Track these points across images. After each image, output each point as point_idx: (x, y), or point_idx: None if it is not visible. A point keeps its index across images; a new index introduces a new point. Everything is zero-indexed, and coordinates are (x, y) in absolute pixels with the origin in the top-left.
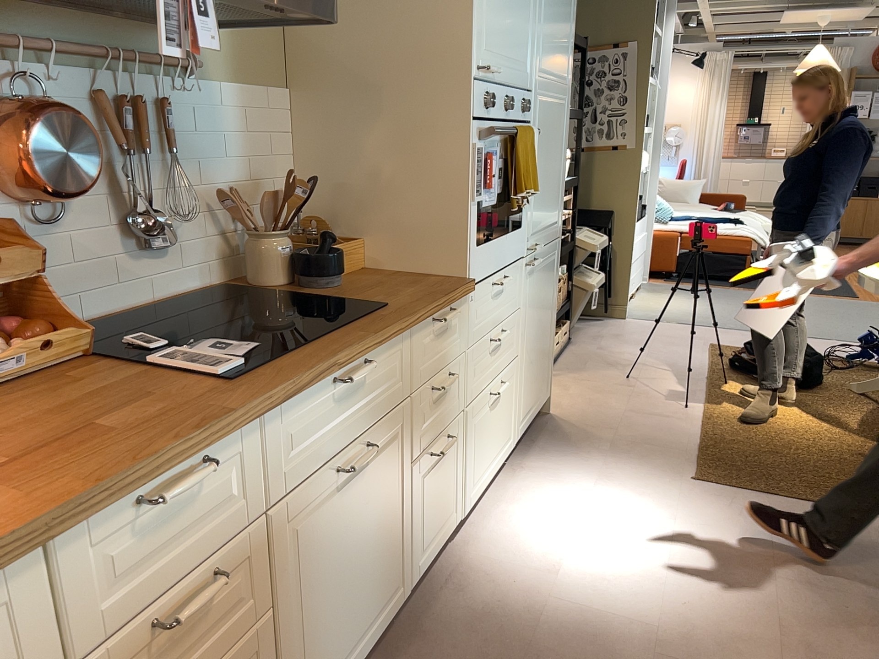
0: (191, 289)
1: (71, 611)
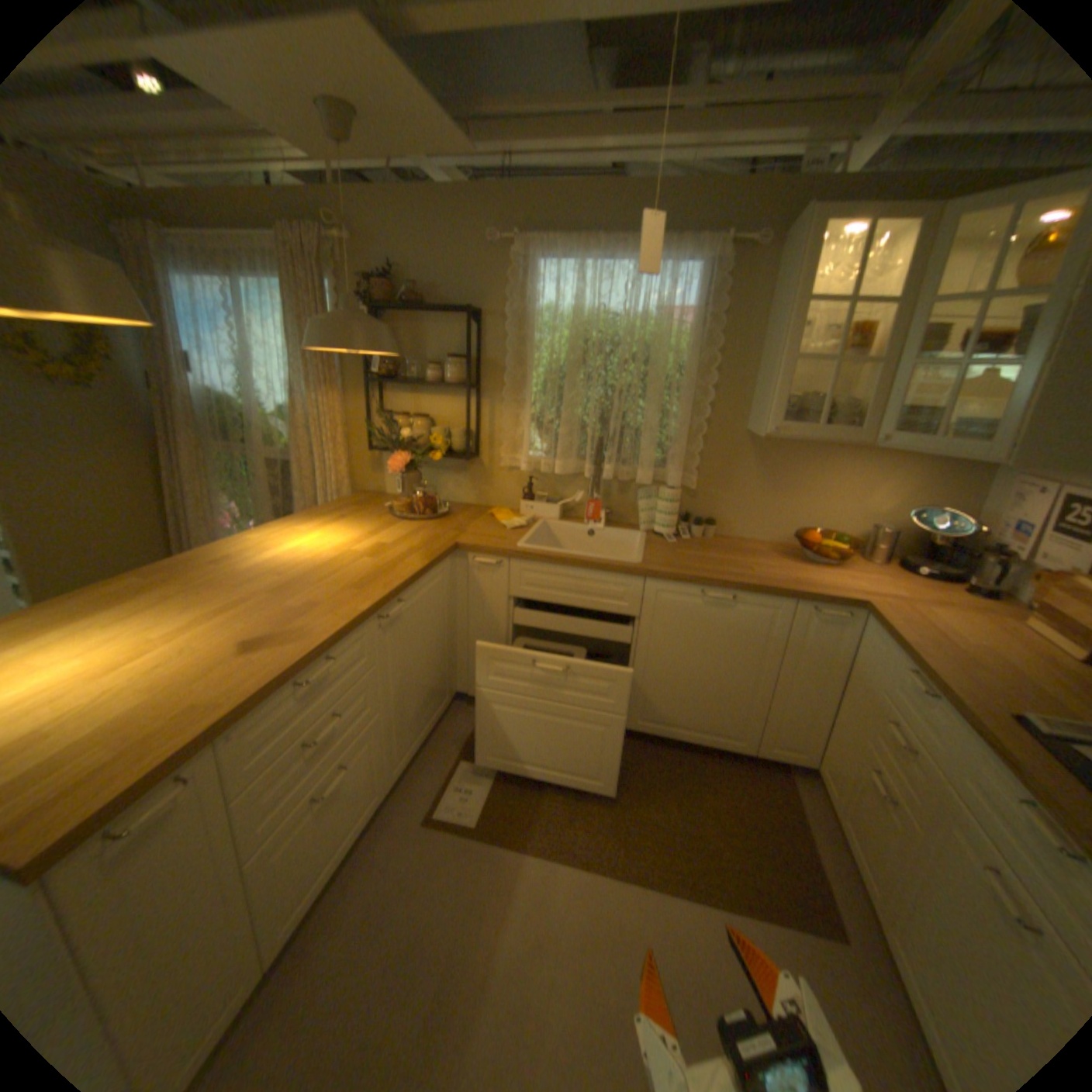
0: None
1: (895, 679)
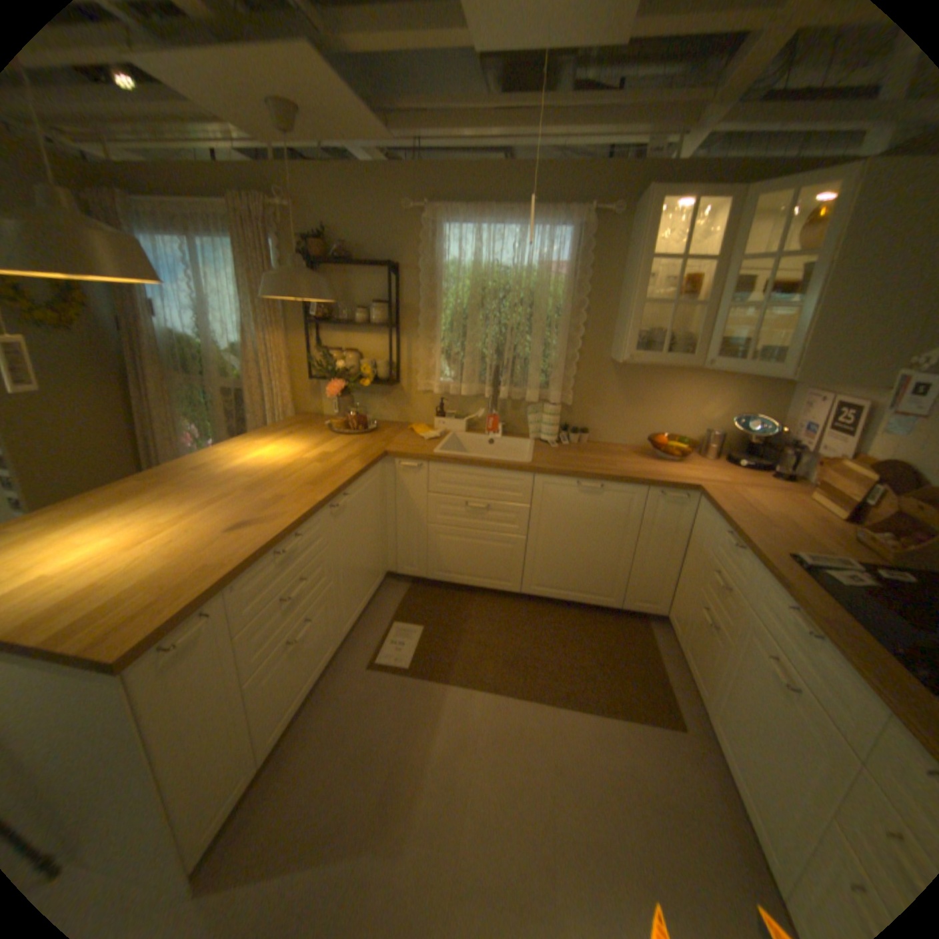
0: None
1: (717, 540)
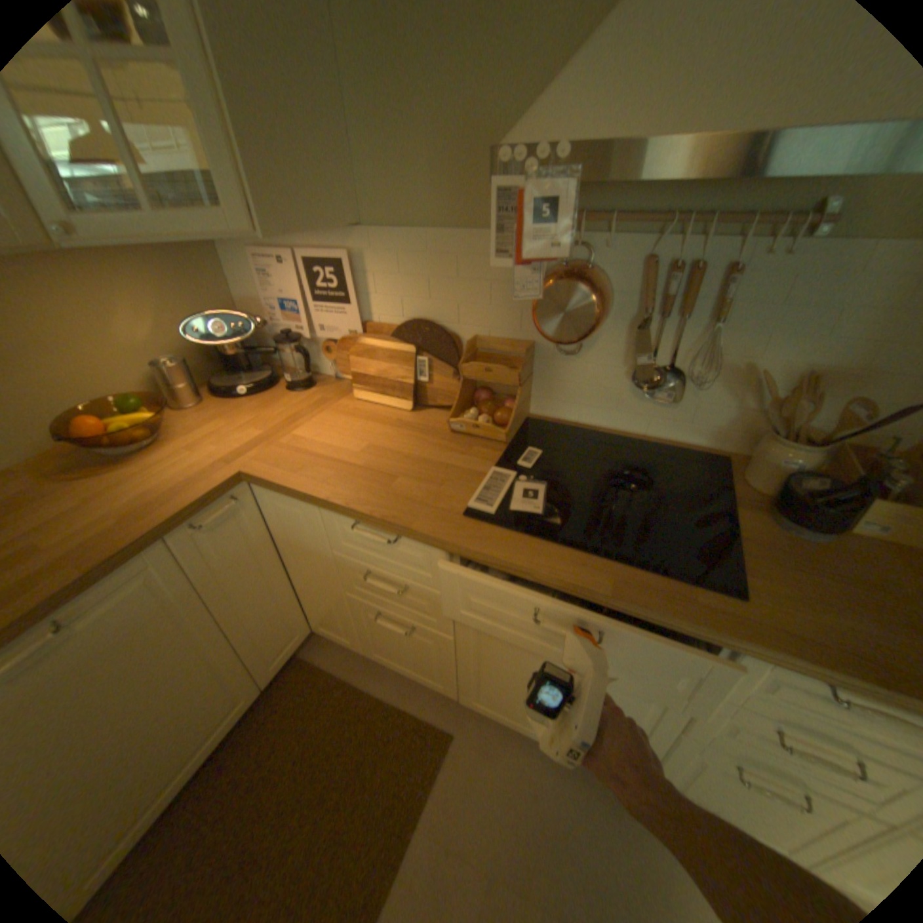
0: (692, 443)
1: (333, 534)
